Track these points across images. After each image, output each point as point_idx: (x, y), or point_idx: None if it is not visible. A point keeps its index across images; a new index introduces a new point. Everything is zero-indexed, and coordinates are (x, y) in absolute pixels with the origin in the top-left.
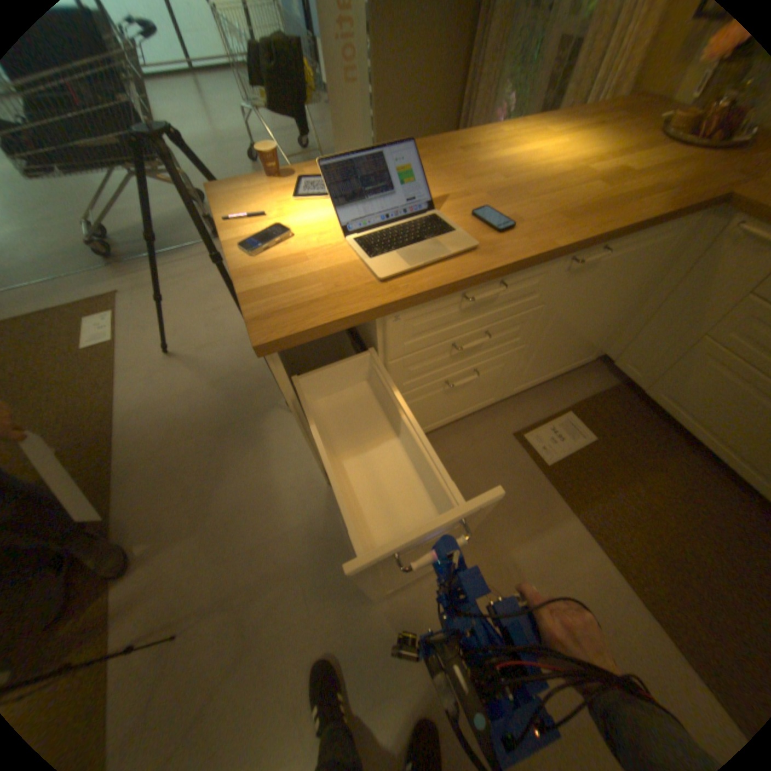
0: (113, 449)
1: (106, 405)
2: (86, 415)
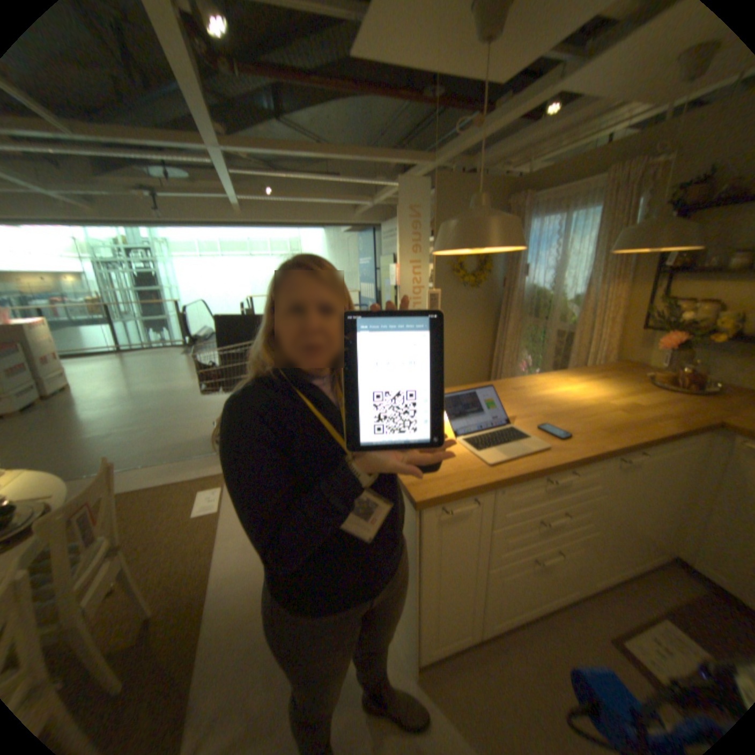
0: (203, 620)
1: (204, 573)
2: (185, 581)
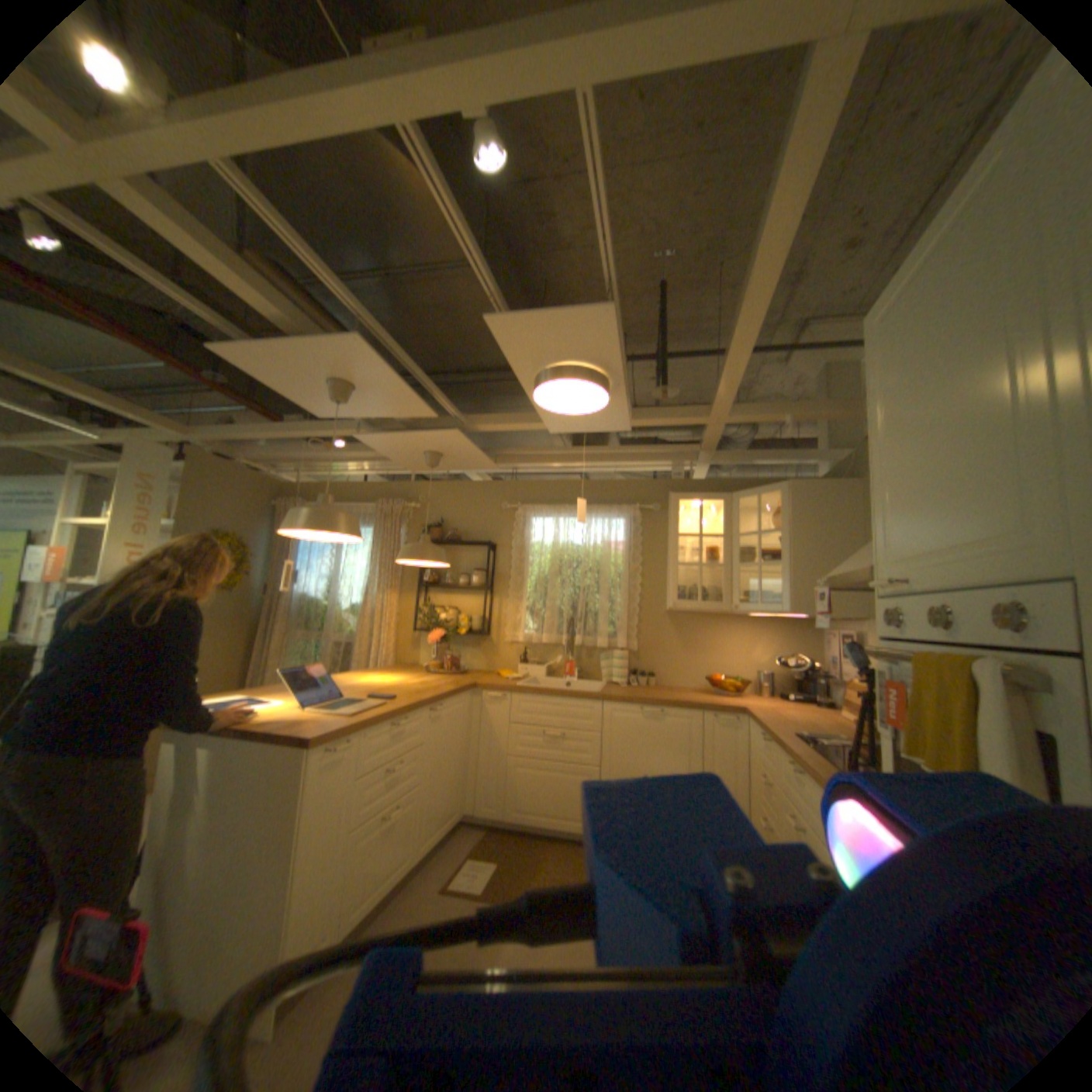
0: None
1: None
2: None
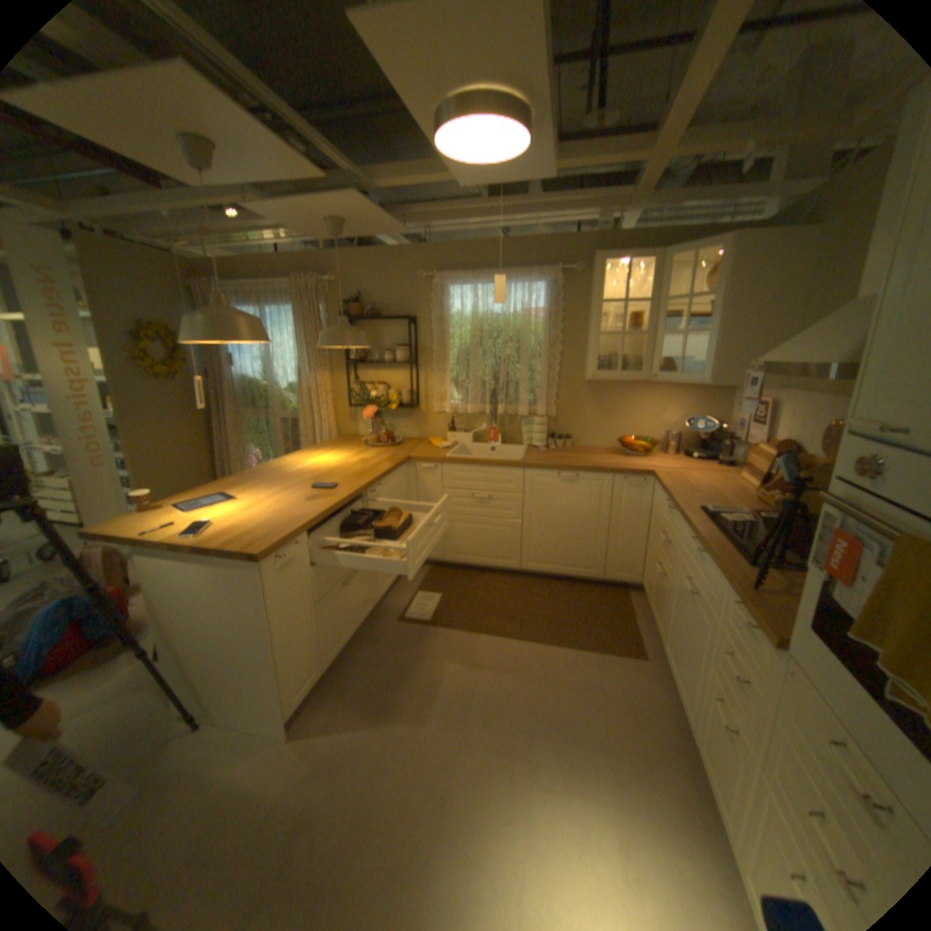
0: None
1: None
2: None
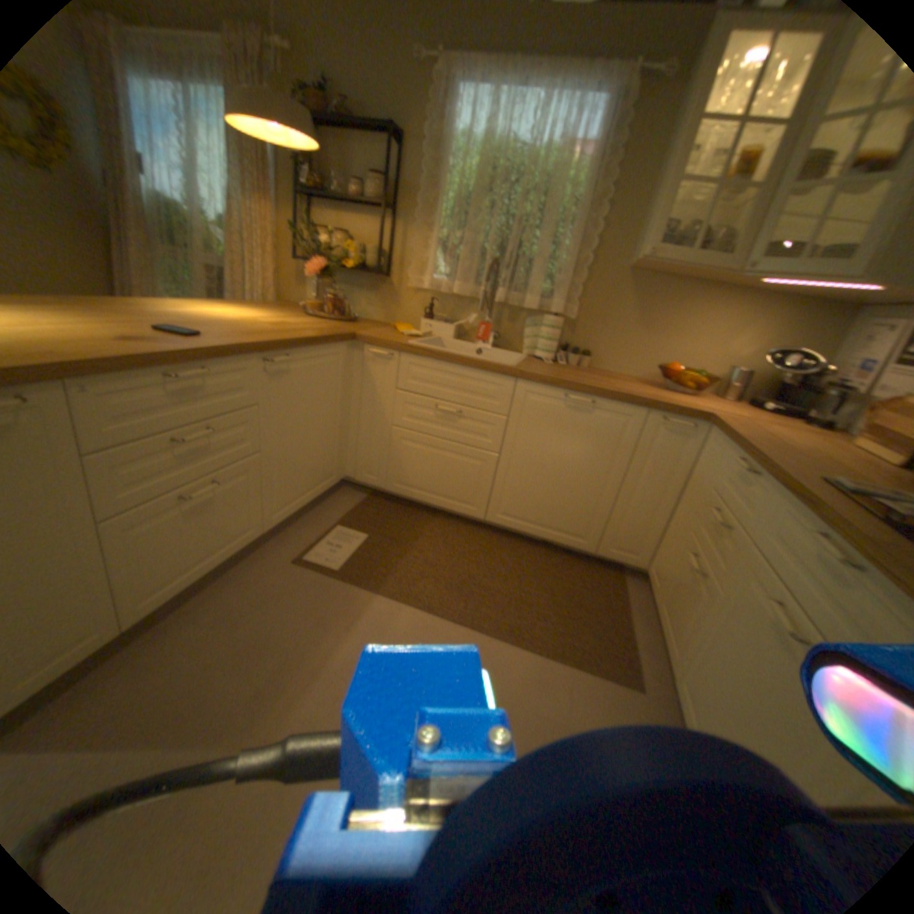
0: None
1: None
2: None
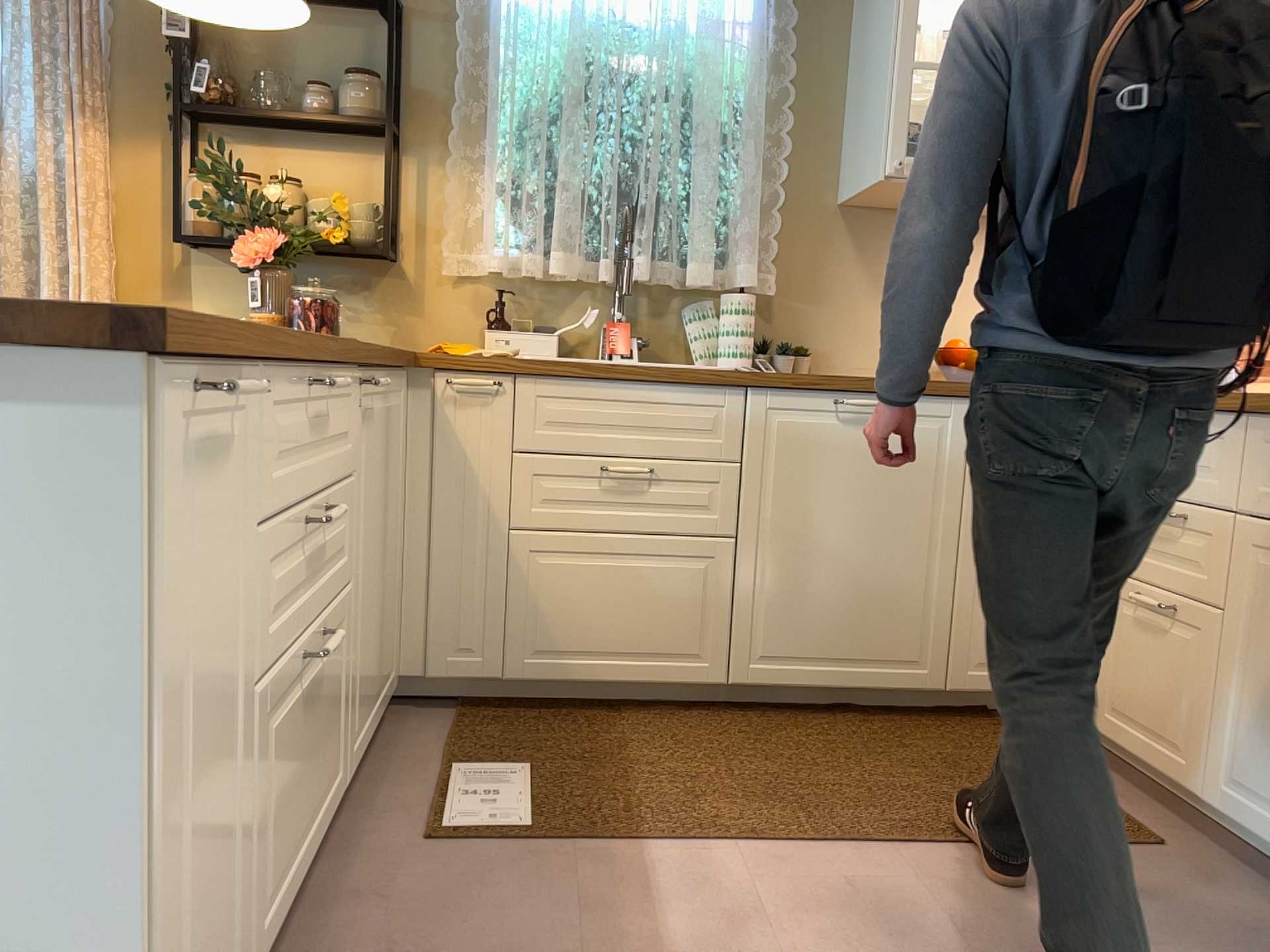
0: None
1: None
2: None
